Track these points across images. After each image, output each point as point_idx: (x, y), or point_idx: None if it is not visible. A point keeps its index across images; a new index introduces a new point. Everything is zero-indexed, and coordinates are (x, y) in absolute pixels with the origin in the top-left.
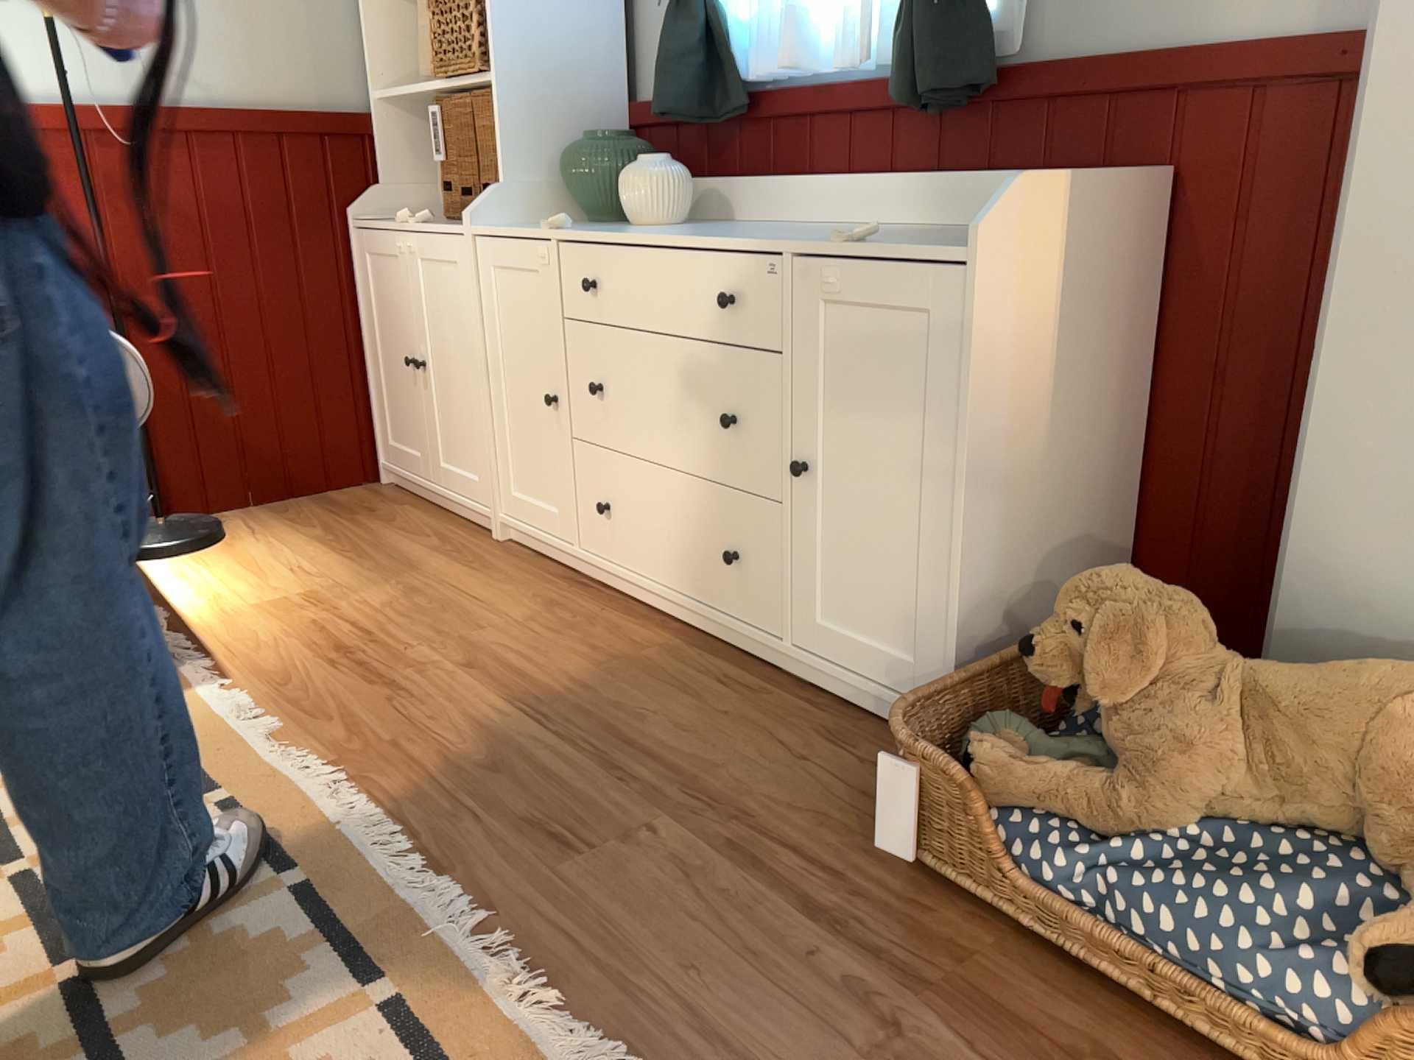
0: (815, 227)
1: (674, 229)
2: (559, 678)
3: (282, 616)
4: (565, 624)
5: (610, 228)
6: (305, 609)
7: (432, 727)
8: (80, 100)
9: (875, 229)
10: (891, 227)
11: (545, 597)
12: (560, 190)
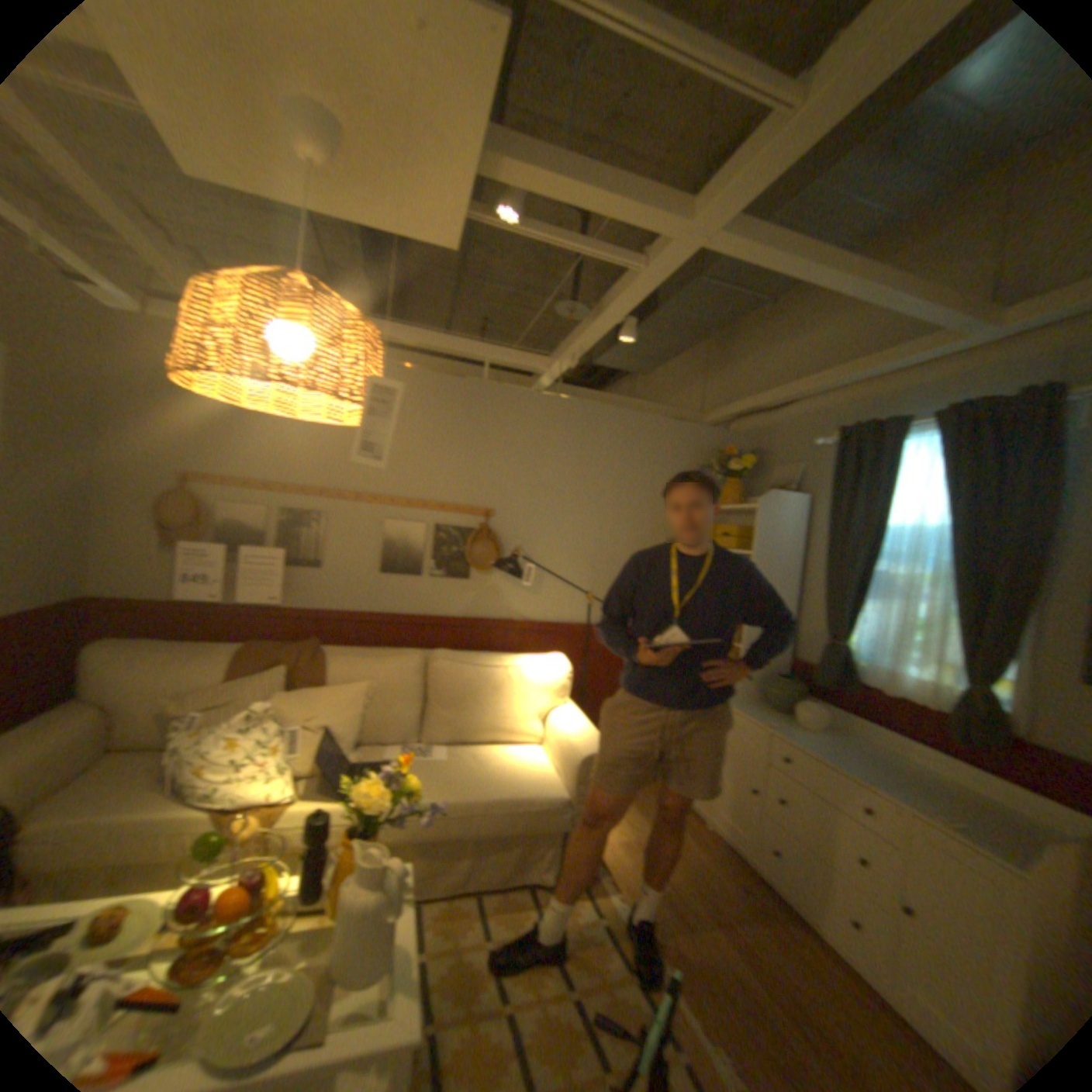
0: (899, 762)
1: (824, 739)
2: (765, 955)
3: (630, 856)
4: (757, 911)
5: (791, 727)
6: (638, 855)
7: (715, 969)
8: (583, 621)
9: (936, 779)
10: (943, 778)
11: (742, 885)
12: (760, 690)
